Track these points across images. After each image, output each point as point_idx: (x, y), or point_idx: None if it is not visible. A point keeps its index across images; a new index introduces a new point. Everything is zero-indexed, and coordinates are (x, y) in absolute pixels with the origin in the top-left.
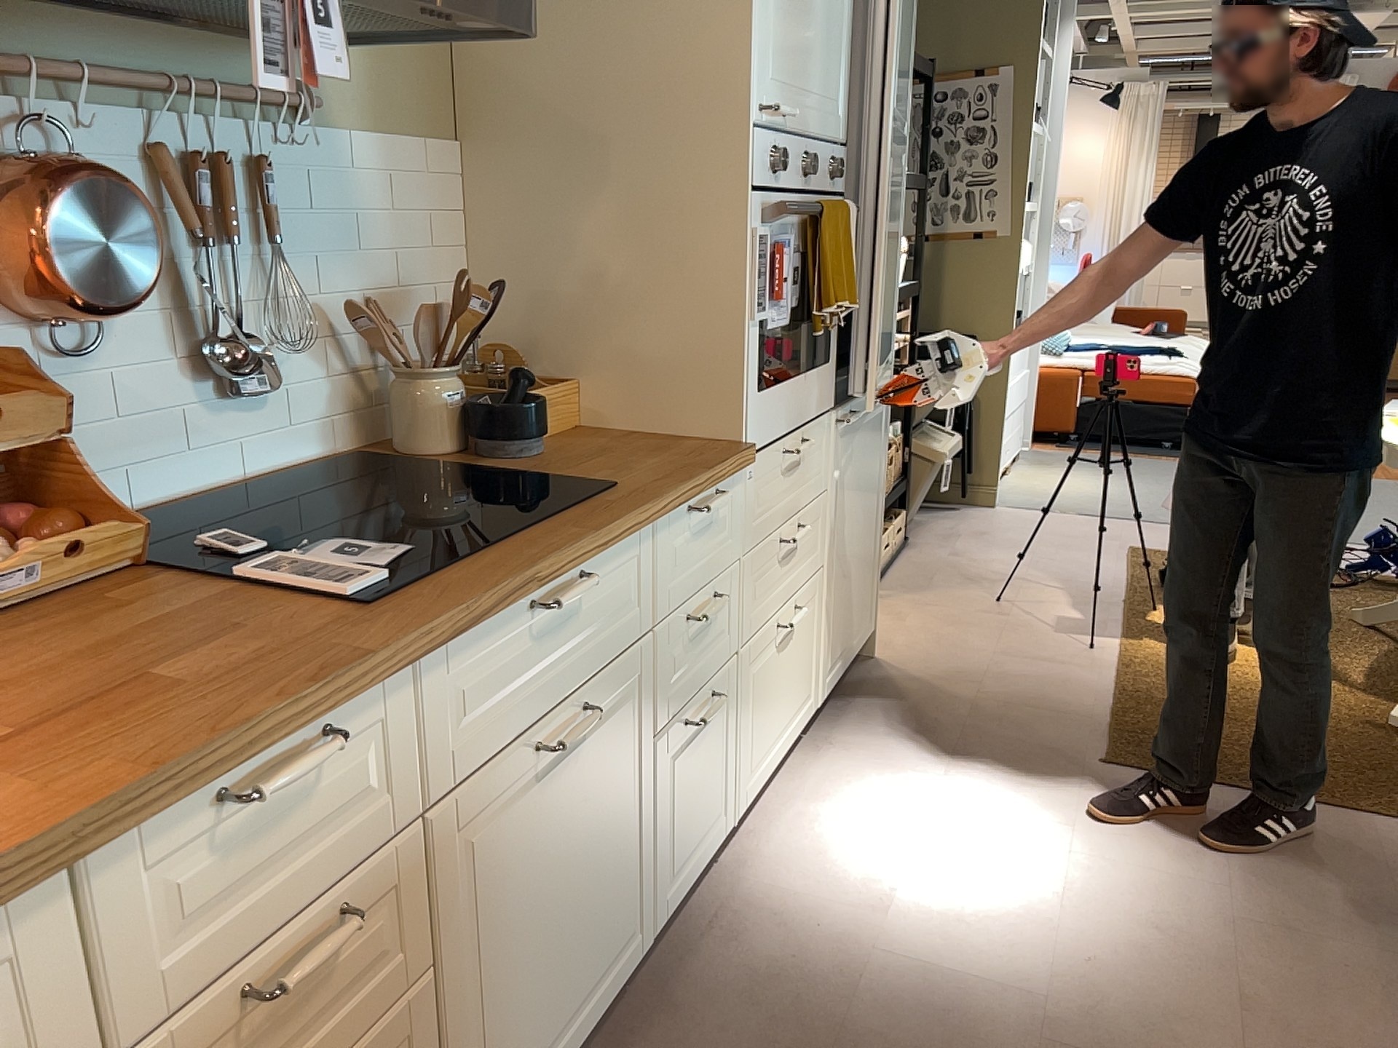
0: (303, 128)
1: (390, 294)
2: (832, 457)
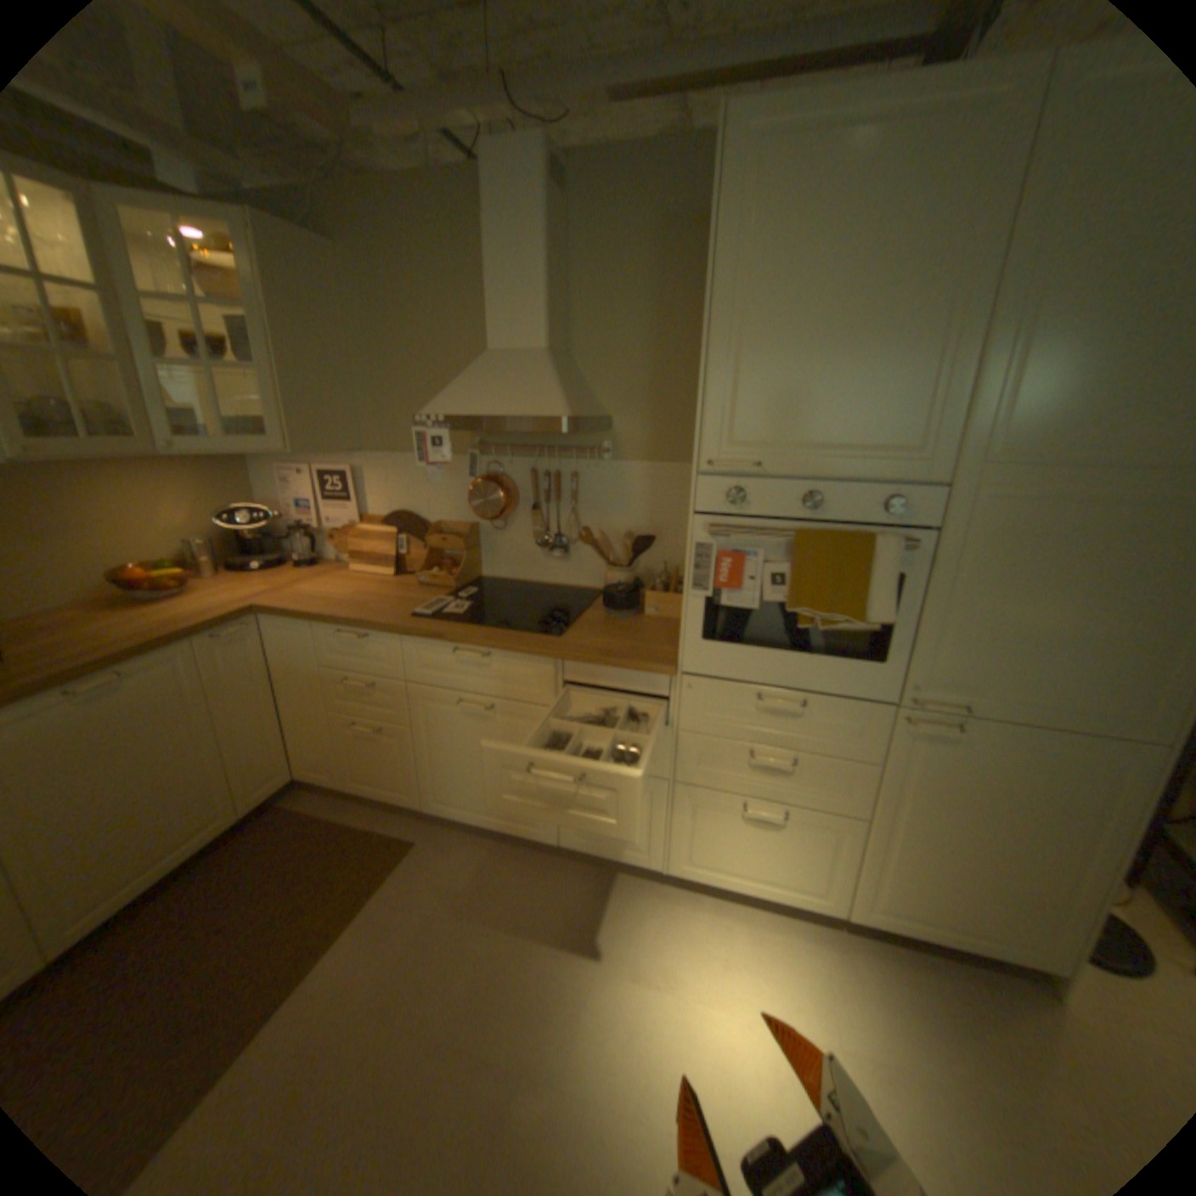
0: (599, 461)
1: (640, 532)
2: (892, 744)
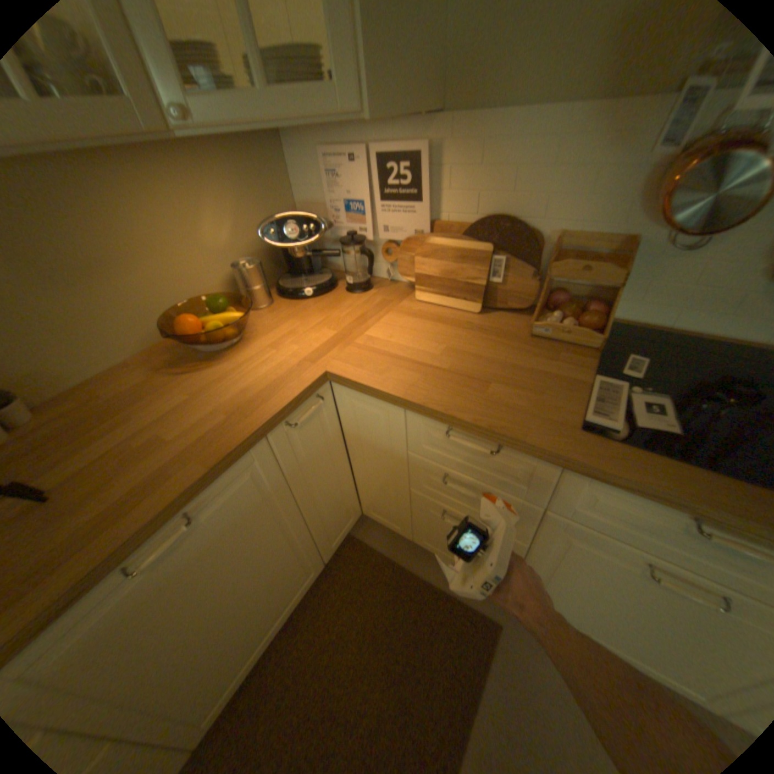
0: None
1: None
2: None
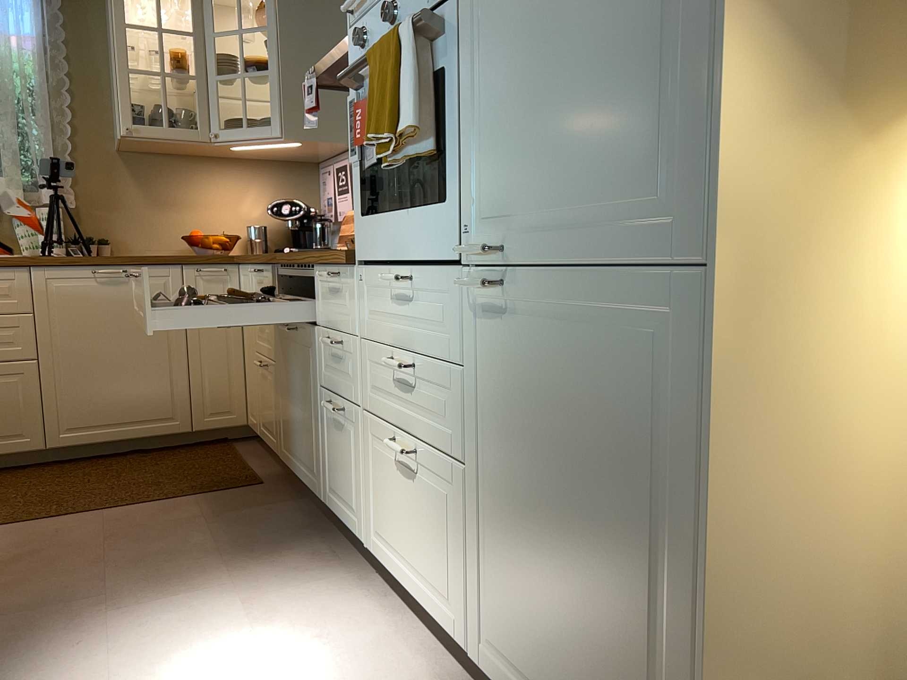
0: None
1: None
2: (471, 330)
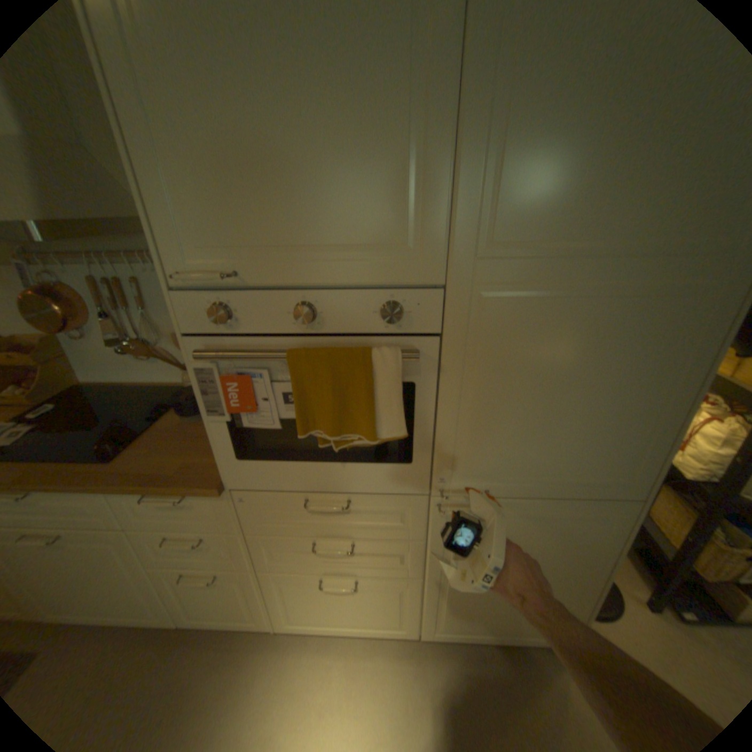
0: None
1: None
2: (431, 524)
